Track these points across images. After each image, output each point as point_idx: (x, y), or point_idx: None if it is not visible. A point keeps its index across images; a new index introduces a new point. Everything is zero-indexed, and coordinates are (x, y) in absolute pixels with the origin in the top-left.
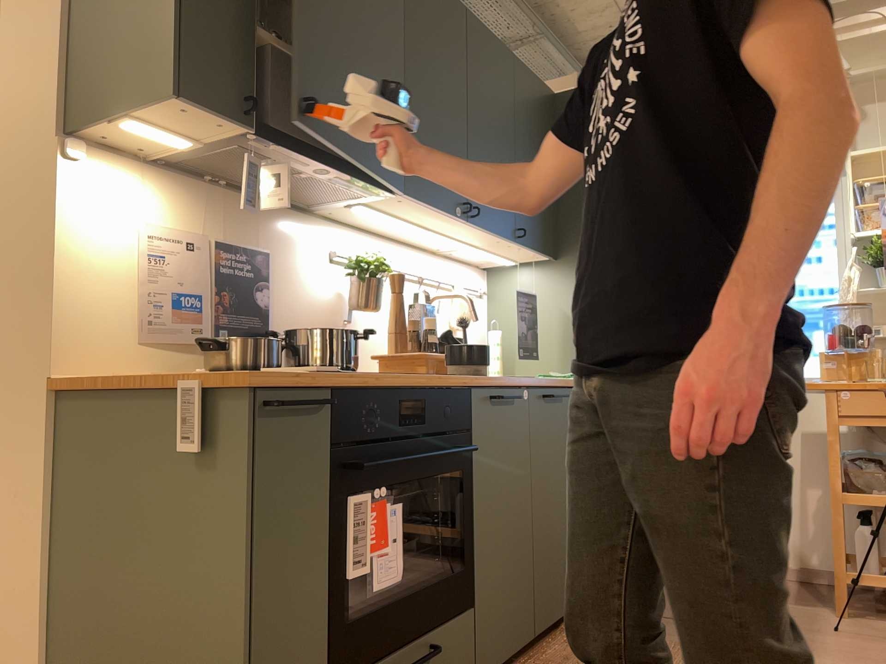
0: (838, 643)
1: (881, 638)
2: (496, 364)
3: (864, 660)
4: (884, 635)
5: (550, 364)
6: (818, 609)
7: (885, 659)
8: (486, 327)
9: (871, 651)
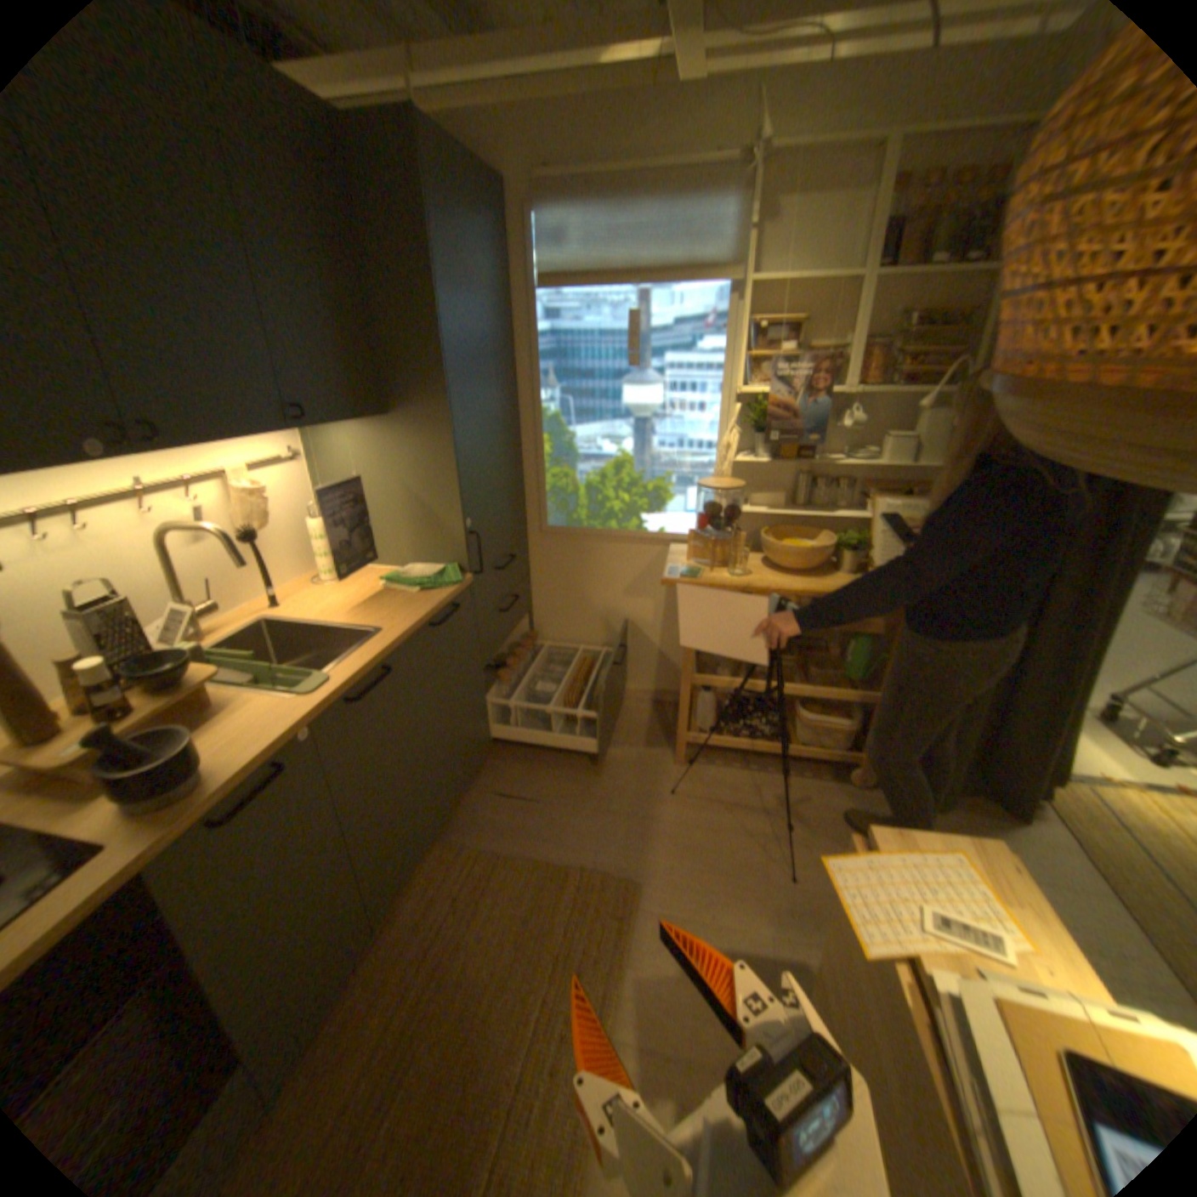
0: (668, 818)
1: (703, 799)
2: (322, 563)
3: (686, 846)
4: (706, 791)
5: (398, 549)
6: (660, 752)
7: (702, 840)
8: (305, 506)
9: (693, 826)
